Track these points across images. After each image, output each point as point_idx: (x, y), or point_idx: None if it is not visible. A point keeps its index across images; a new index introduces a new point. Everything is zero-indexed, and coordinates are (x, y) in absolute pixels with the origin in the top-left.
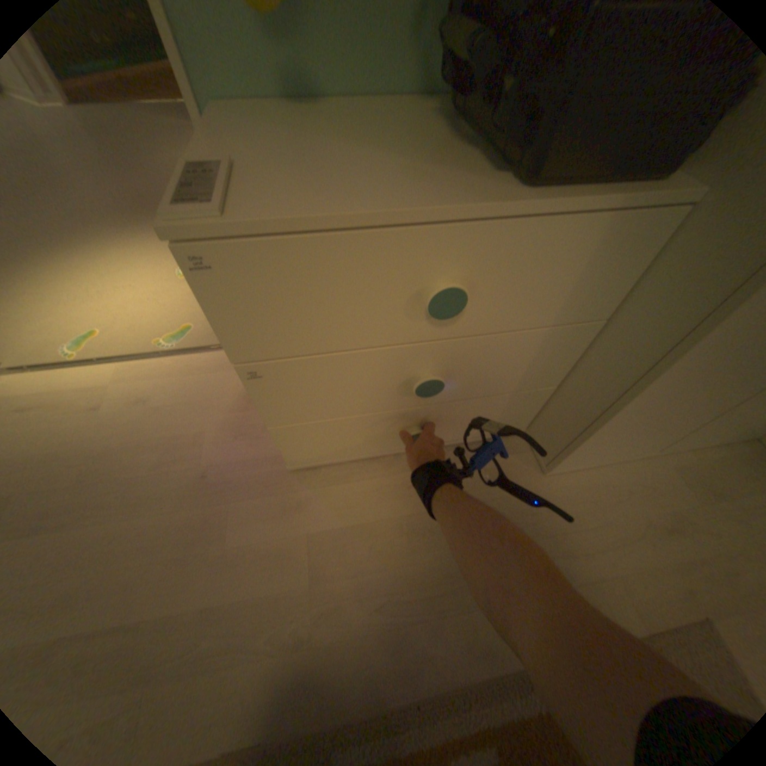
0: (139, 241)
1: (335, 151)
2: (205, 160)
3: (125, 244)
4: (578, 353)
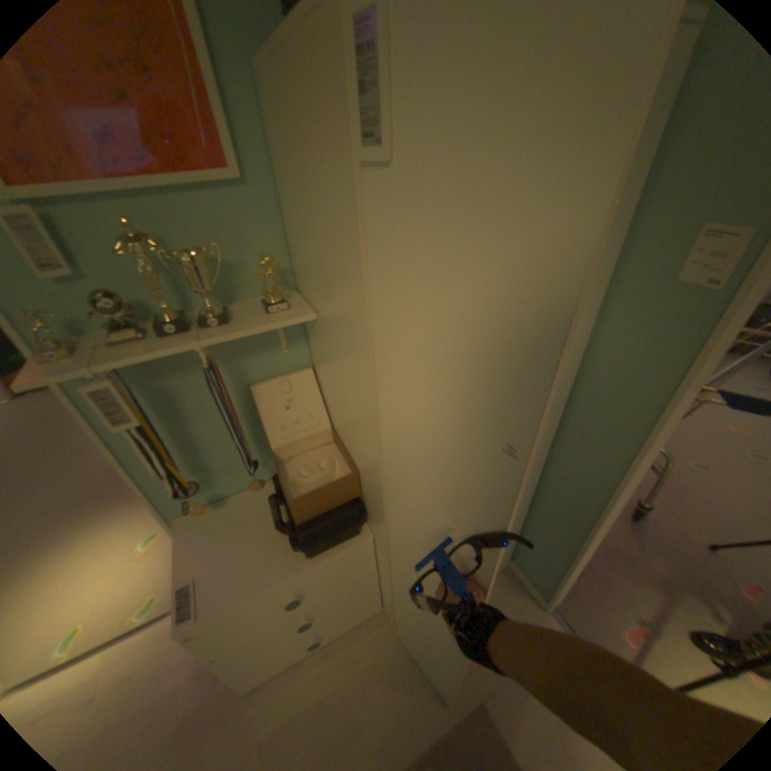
0: (102, 530)
1: (236, 557)
2: (184, 589)
3: (91, 536)
4: (376, 578)
